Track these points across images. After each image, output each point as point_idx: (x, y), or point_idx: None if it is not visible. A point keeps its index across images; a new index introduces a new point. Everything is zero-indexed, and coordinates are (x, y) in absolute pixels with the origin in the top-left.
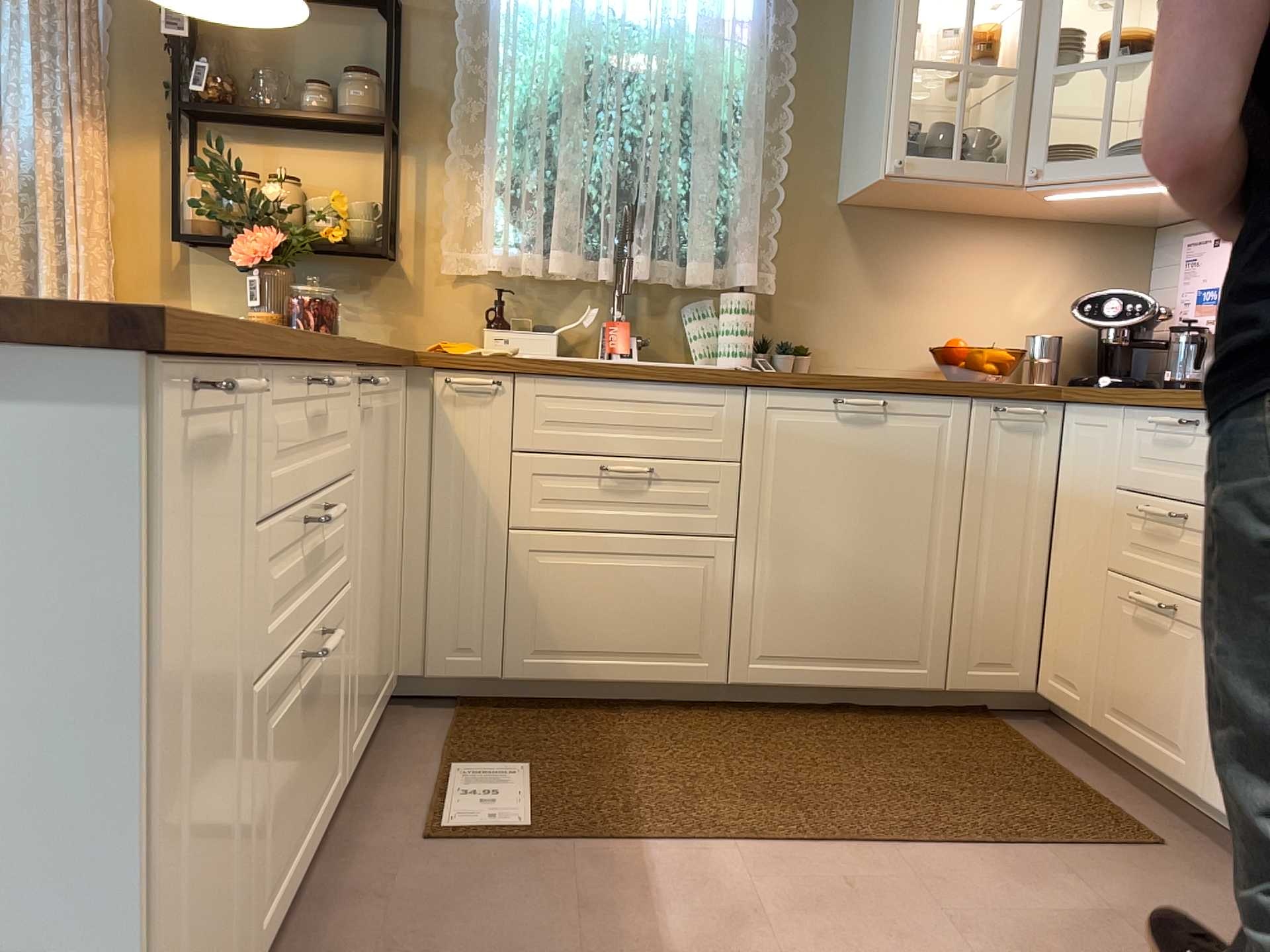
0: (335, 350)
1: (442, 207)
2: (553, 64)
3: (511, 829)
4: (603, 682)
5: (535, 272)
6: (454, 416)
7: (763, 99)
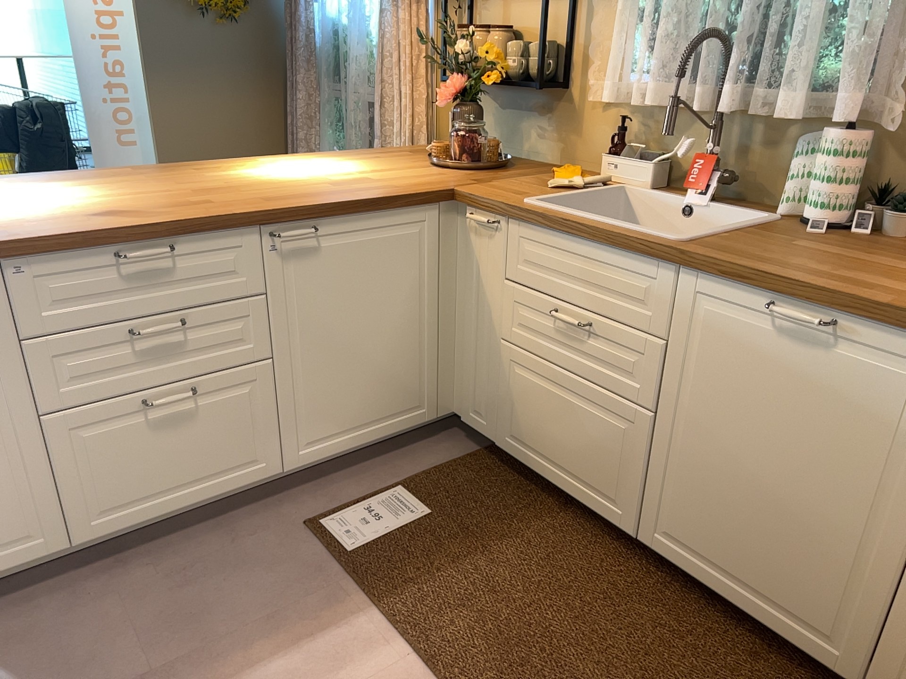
0: (190, 224)
1: (598, 40)
2: None
3: (344, 545)
4: (551, 481)
5: (641, 104)
6: (476, 242)
7: None
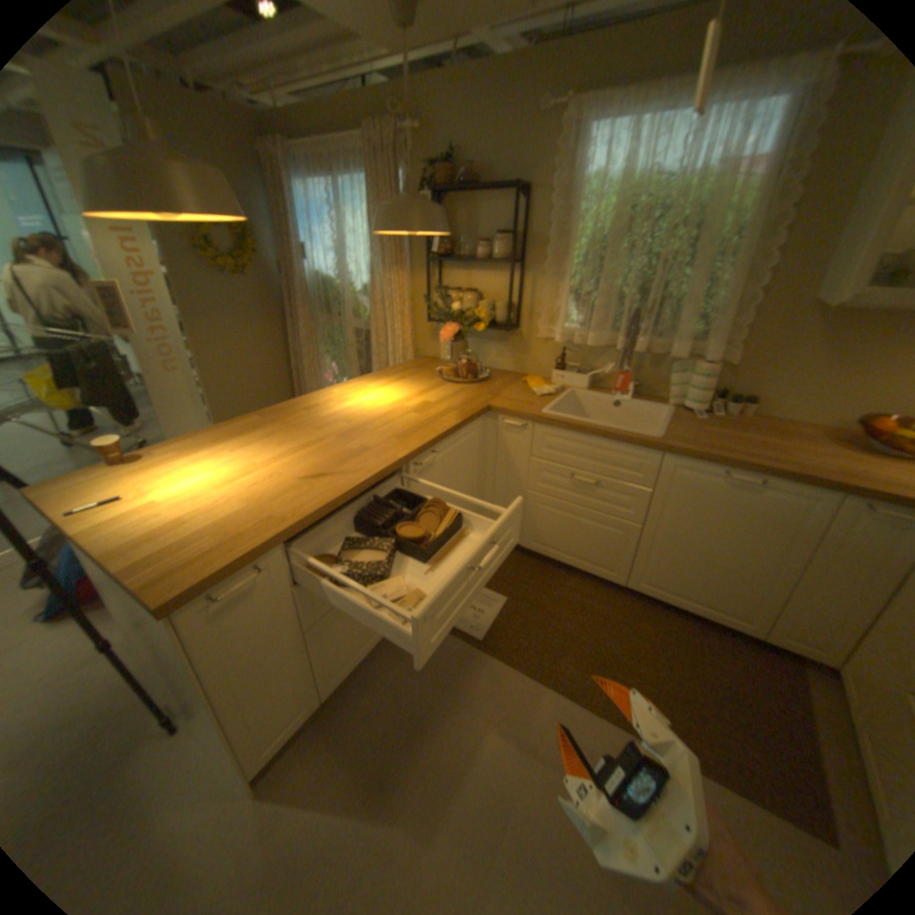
0: (379, 474)
1: (540, 301)
2: (610, 210)
3: (475, 637)
4: (563, 563)
5: (580, 342)
6: (505, 436)
7: (765, 218)
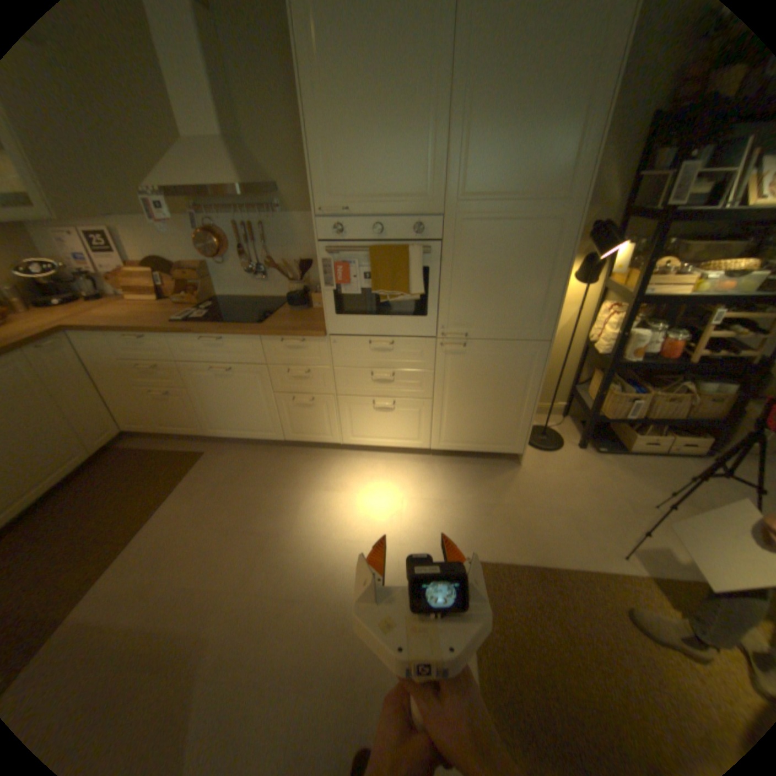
0: None
1: None
2: None
3: None
4: None
5: None
6: None
7: None
